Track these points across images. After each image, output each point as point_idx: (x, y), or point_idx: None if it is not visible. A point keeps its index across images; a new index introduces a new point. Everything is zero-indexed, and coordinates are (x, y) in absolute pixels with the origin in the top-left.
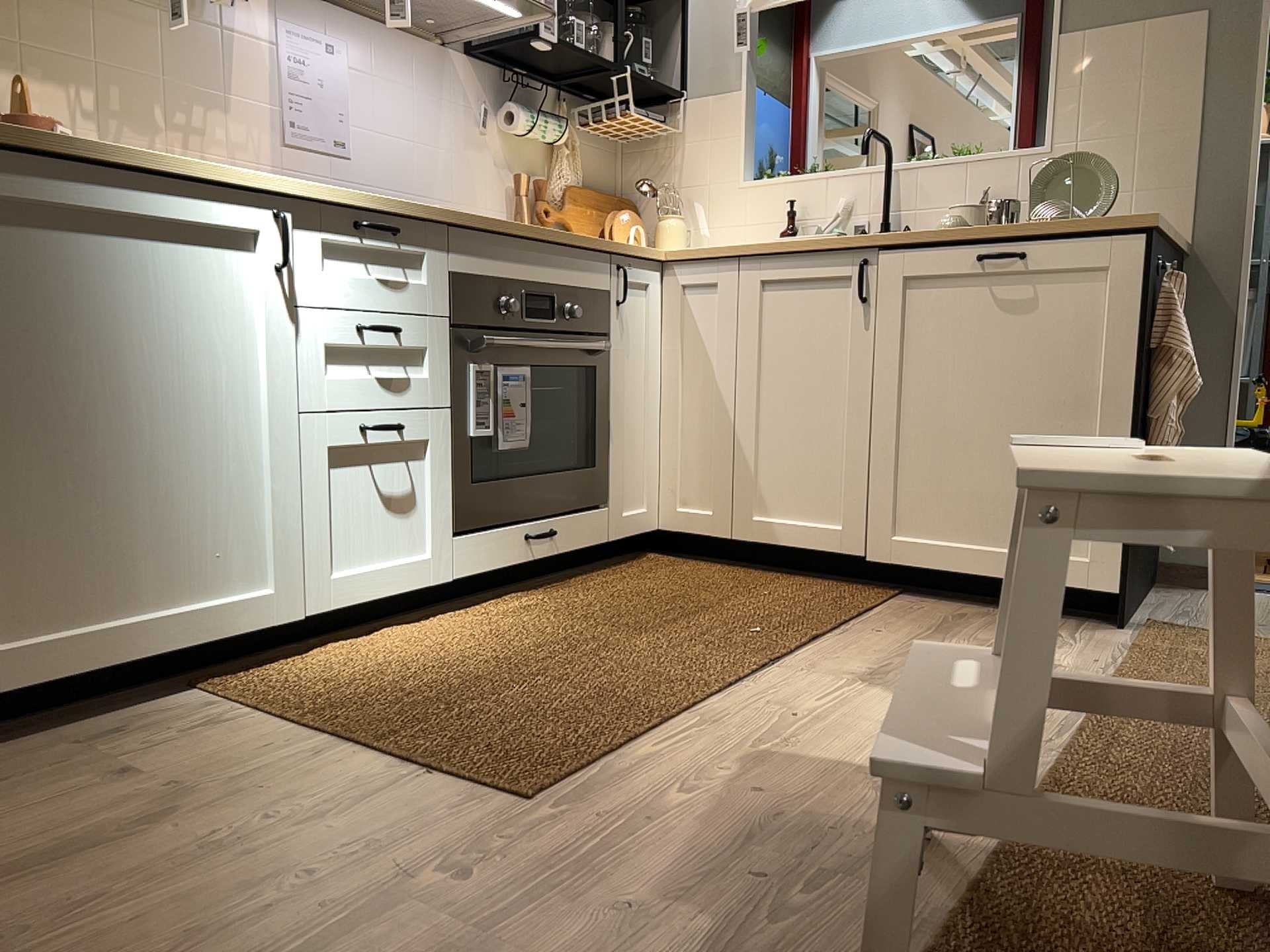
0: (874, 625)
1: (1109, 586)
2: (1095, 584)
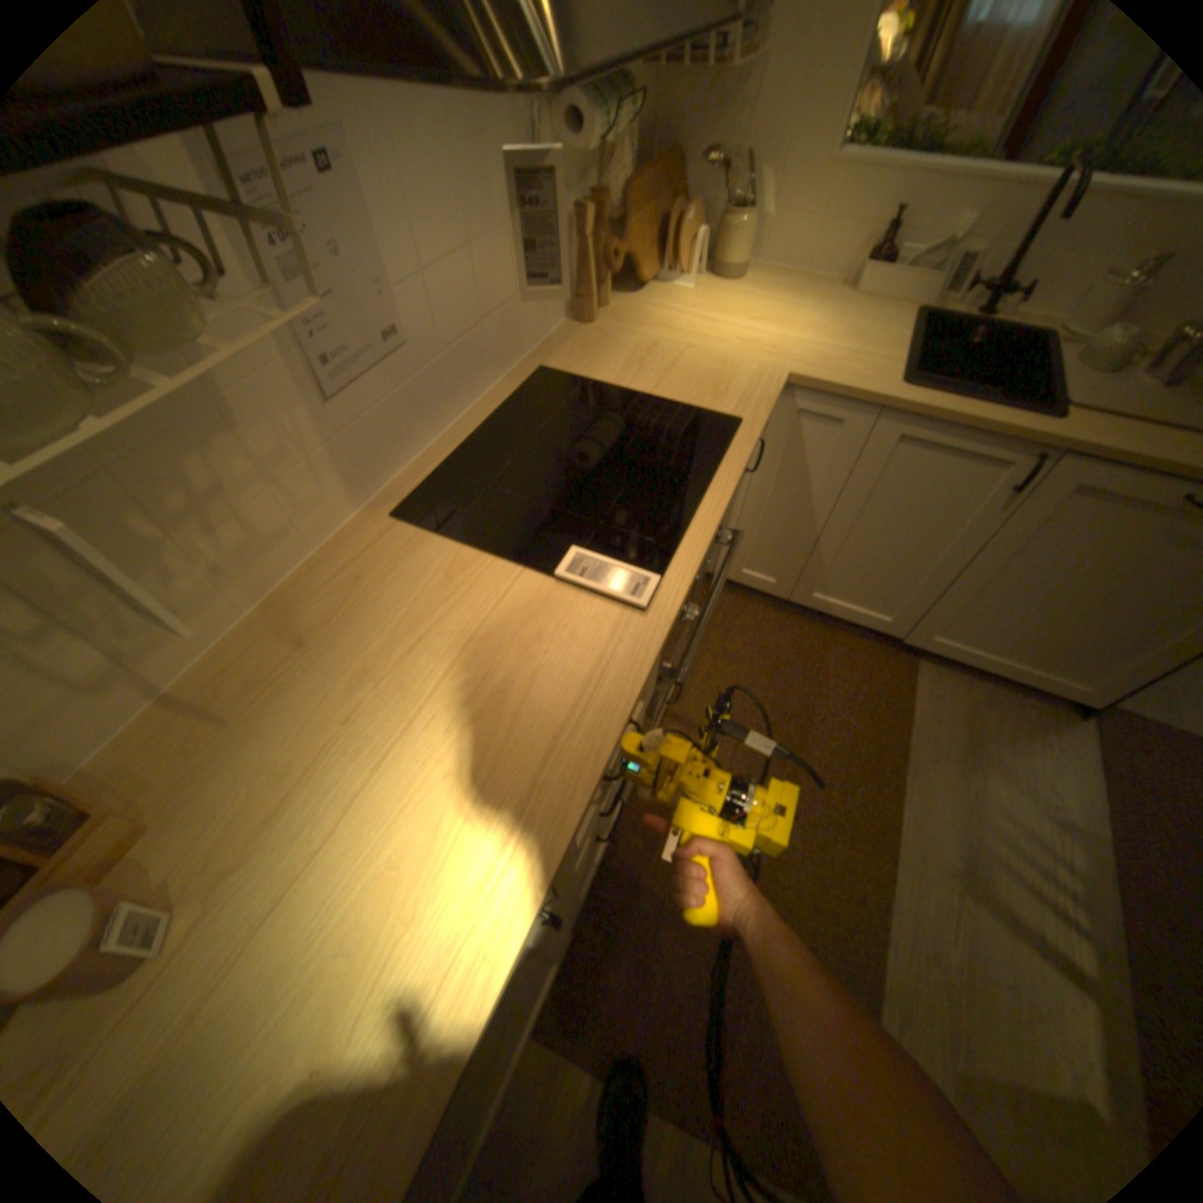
0: (928, 755)
1: (1091, 705)
2: (1082, 702)
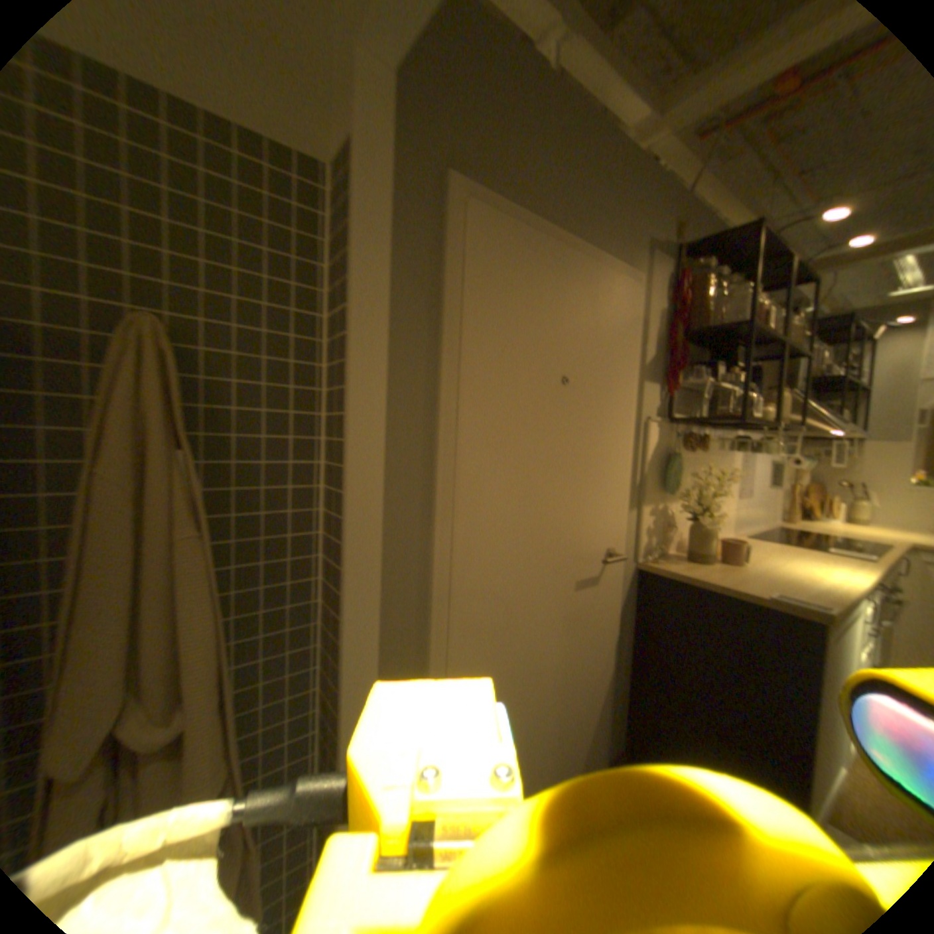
0: None
1: None
2: None
